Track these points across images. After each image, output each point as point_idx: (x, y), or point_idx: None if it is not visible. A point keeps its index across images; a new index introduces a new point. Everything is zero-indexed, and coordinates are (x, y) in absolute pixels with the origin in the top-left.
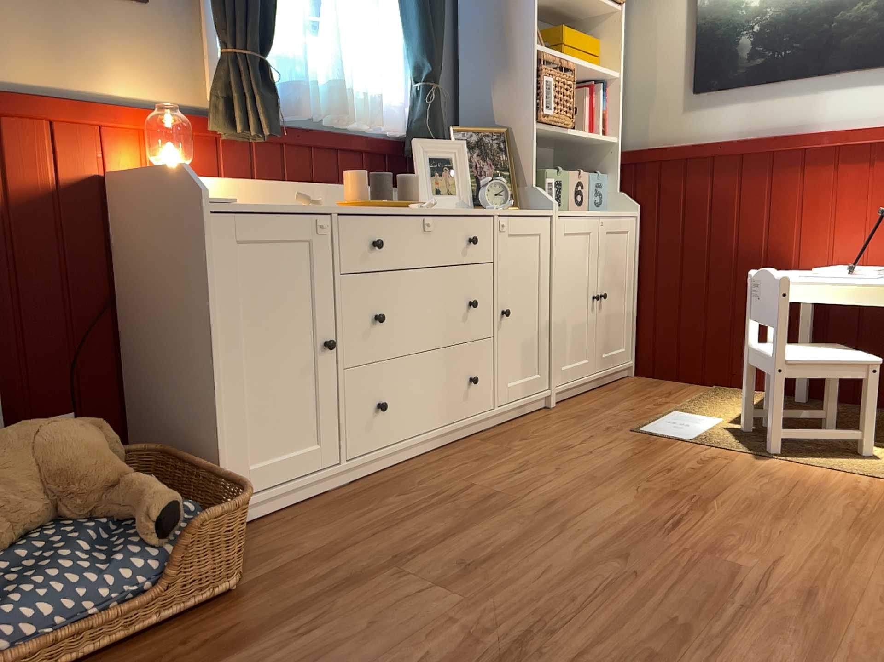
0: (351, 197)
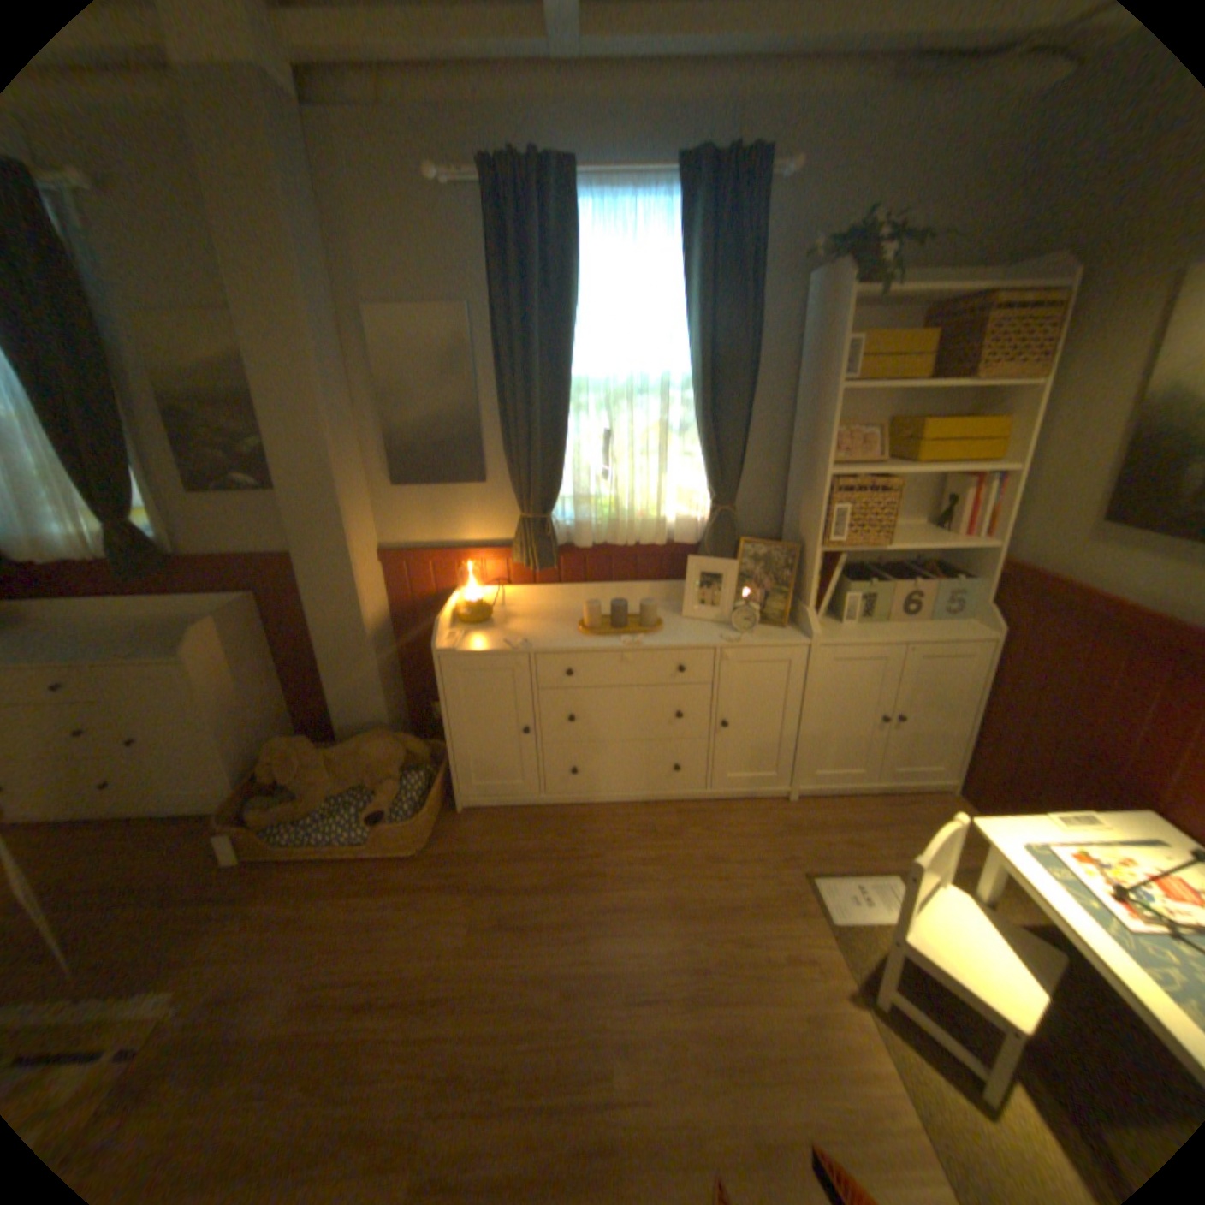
0: (586, 621)
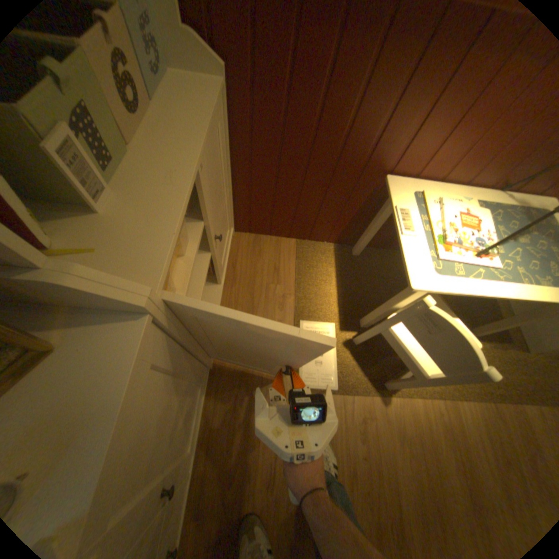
0: None
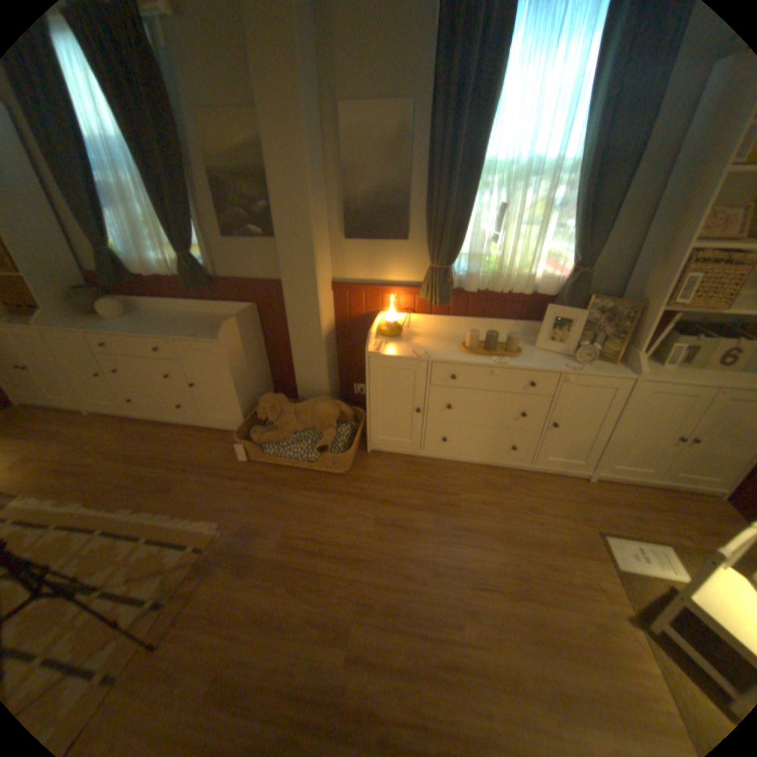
0: (467, 344)
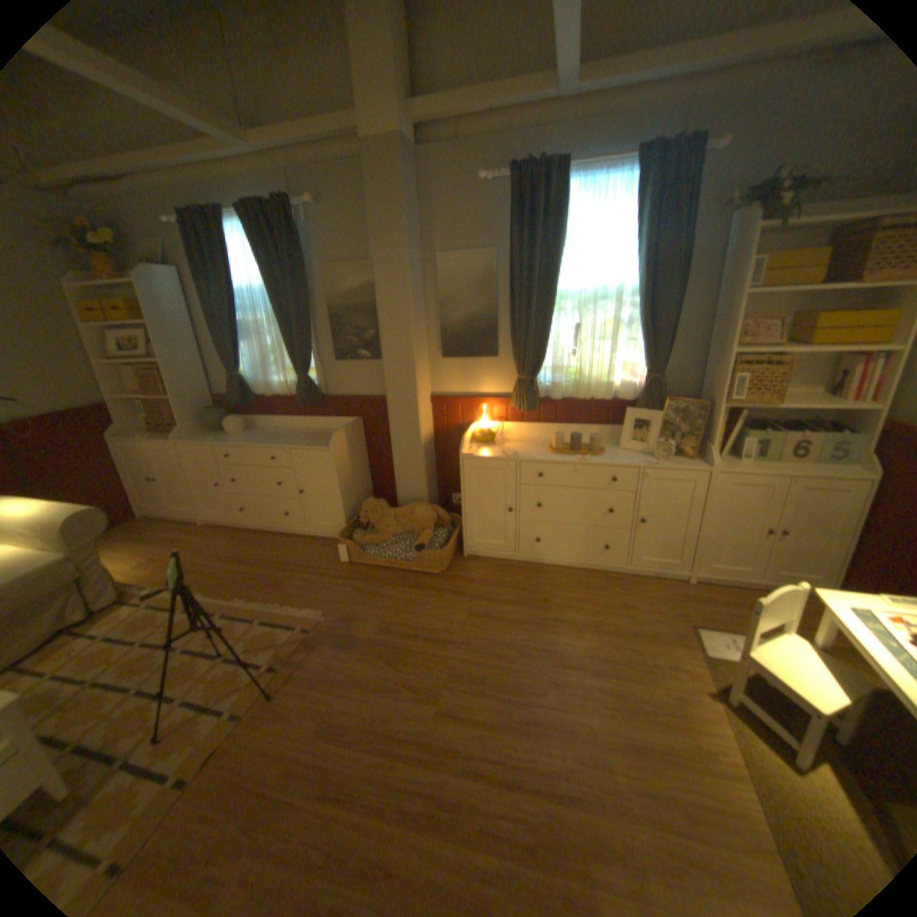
0: (553, 446)
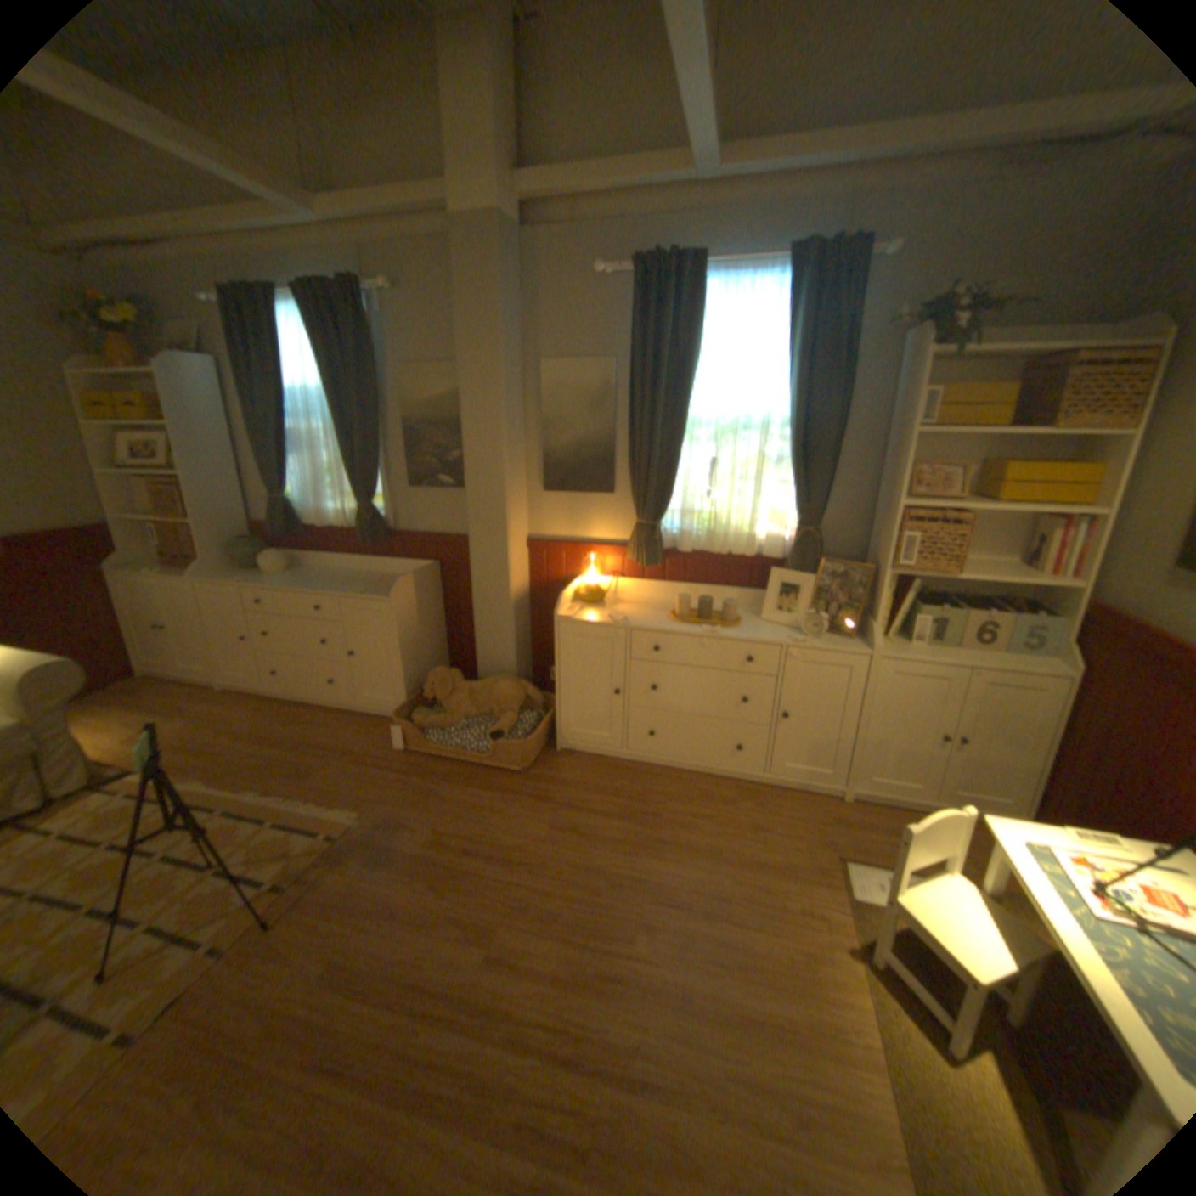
0: (676, 612)
